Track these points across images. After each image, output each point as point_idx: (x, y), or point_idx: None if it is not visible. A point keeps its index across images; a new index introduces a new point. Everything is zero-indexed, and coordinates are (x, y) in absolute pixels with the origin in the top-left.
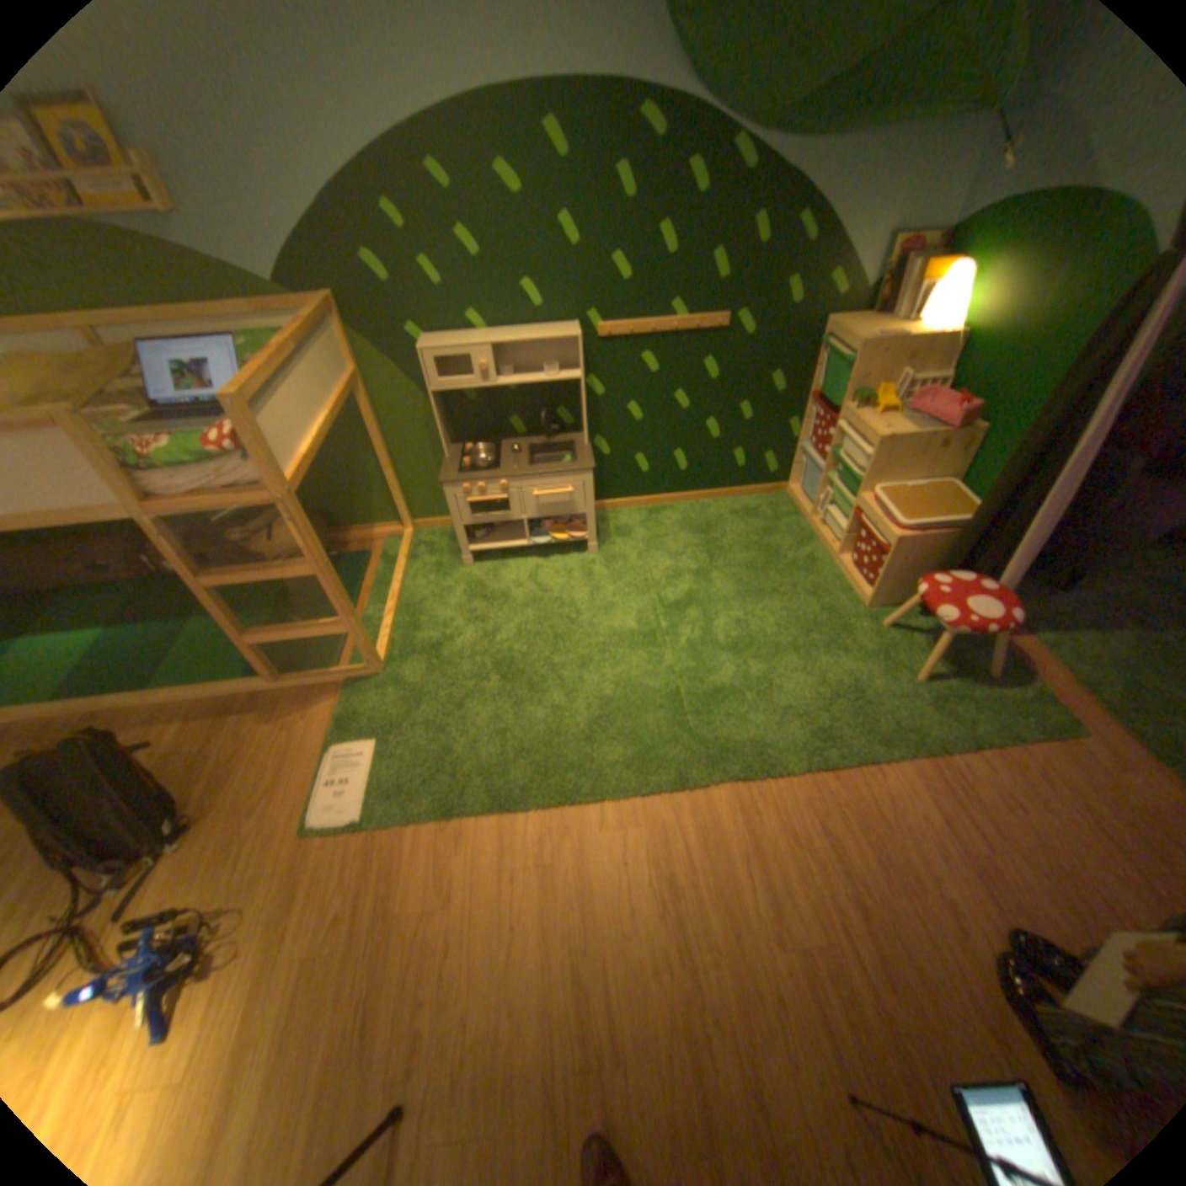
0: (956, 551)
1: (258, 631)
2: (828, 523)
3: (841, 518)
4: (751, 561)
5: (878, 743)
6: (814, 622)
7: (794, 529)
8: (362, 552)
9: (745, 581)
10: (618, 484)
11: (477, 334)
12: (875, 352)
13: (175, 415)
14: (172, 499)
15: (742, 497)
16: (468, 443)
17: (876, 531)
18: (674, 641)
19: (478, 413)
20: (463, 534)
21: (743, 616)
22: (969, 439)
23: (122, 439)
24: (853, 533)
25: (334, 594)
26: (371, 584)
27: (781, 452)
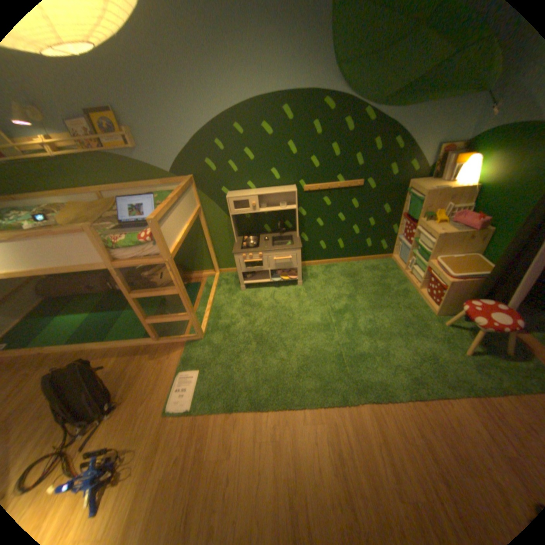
0: (483, 289)
1: (152, 318)
2: (414, 273)
3: (420, 271)
4: (376, 291)
5: (448, 387)
6: (409, 322)
7: (396, 276)
8: (197, 283)
9: (373, 301)
10: (311, 254)
11: (251, 191)
12: (434, 195)
13: (128, 226)
14: (123, 261)
15: (370, 260)
16: (245, 236)
17: (439, 278)
18: (339, 329)
19: (250, 223)
20: (241, 276)
21: (373, 318)
22: (485, 235)
23: (107, 236)
24: (427, 279)
25: (186, 302)
26: (200, 297)
27: (389, 240)
